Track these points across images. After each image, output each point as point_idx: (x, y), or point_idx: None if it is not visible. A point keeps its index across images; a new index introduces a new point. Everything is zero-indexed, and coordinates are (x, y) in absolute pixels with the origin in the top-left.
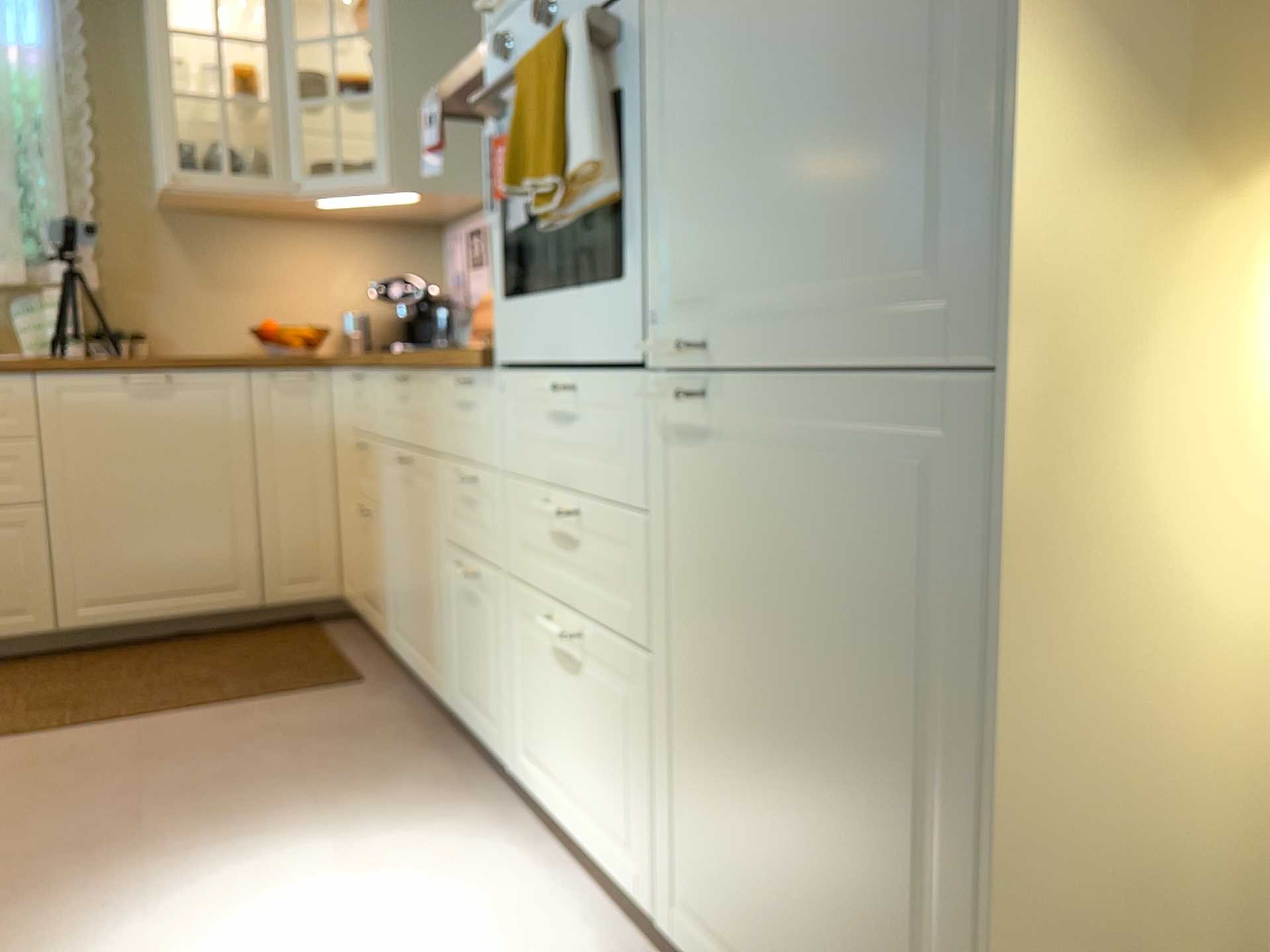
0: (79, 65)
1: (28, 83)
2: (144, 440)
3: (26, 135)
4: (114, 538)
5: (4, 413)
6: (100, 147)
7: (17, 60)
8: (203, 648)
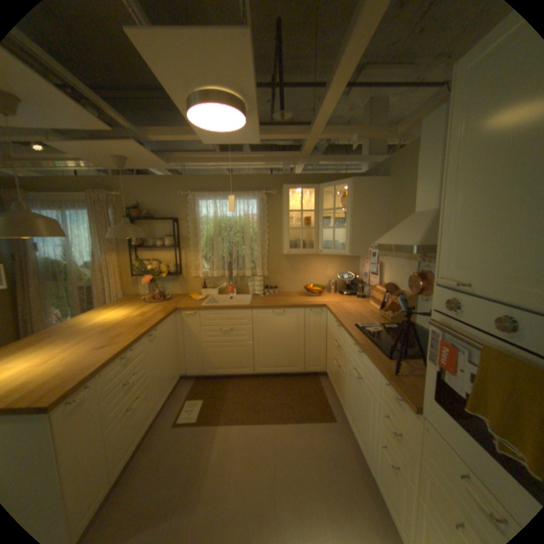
0: (266, 219)
1: (254, 225)
2: (277, 327)
3: (253, 239)
4: (269, 351)
5: (245, 319)
6: (270, 239)
7: (252, 220)
8: (289, 384)
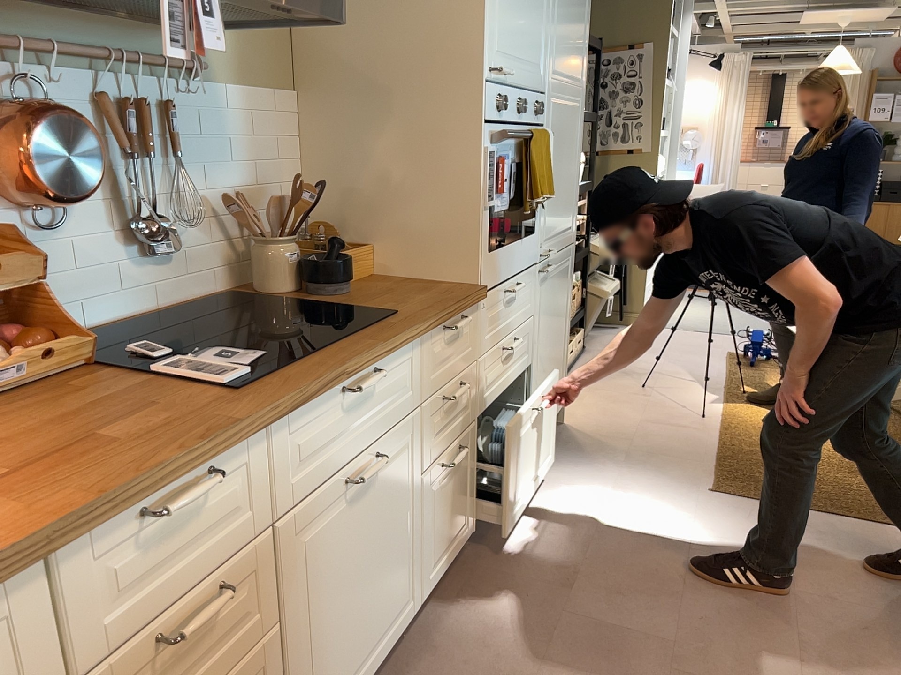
0: None
1: None
2: None
3: None
4: None
5: None
6: None
7: None
8: None
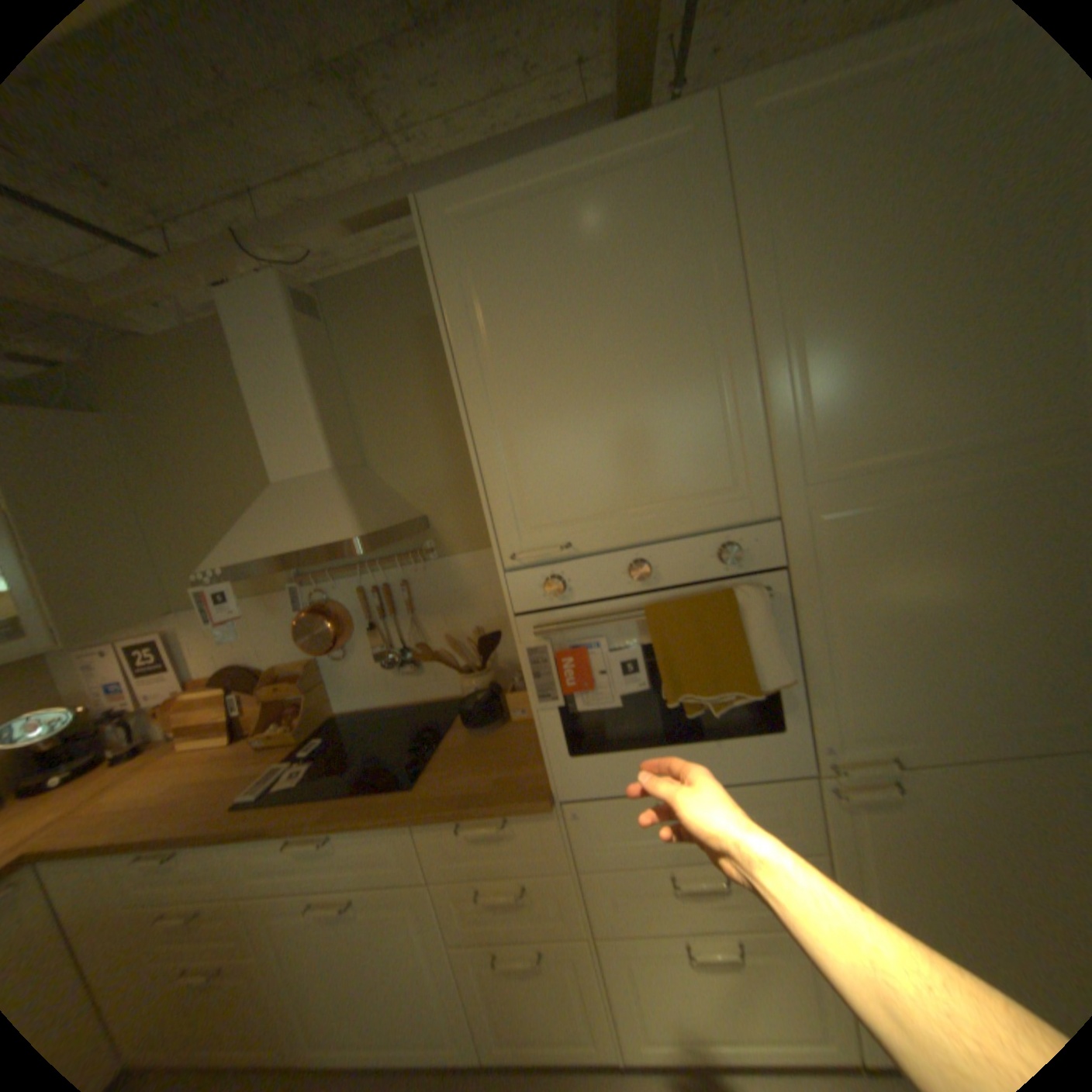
0: None
1: None
2: None
3: None
4: None
5: None
6: None
7: None
8: None
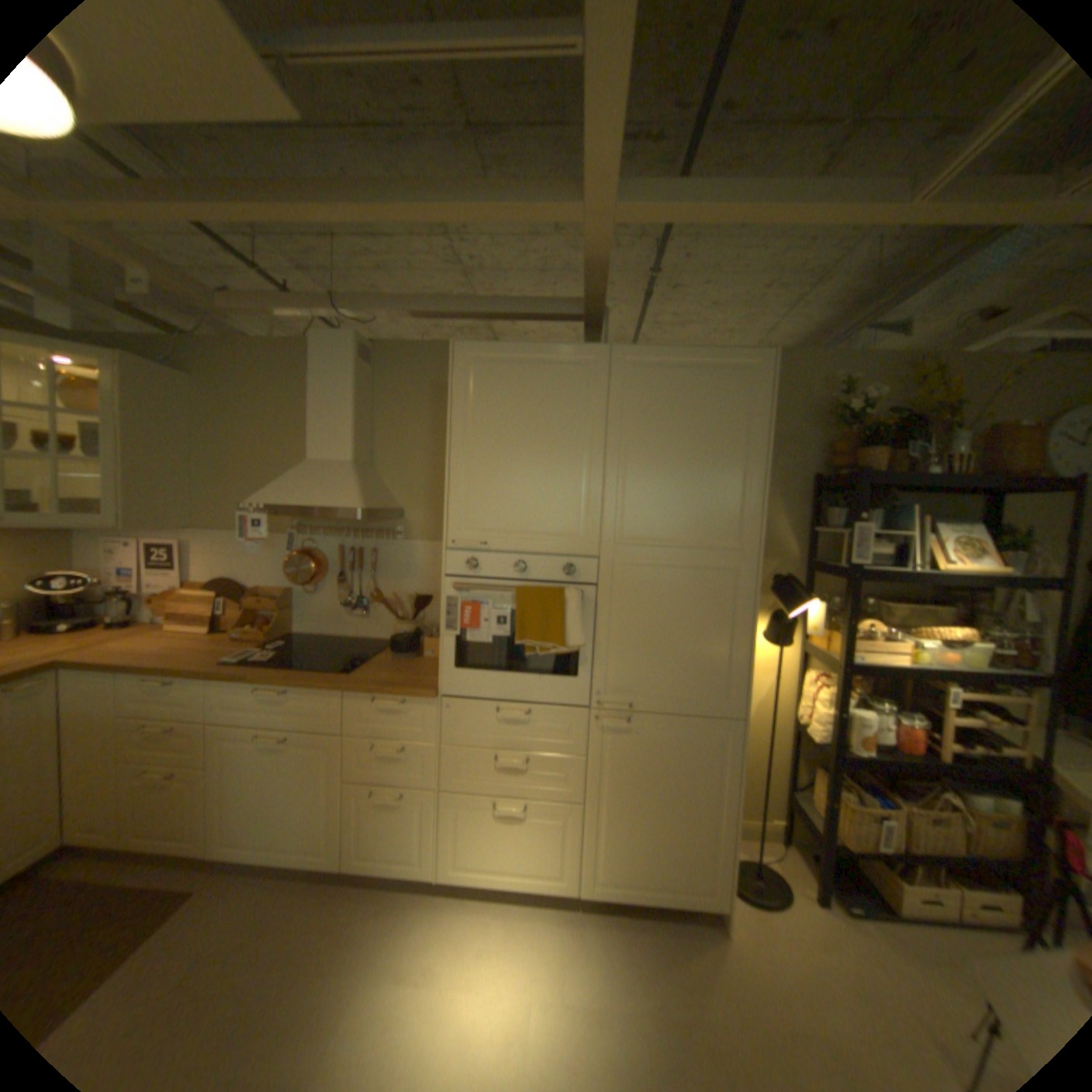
0: None
1: None
2: None
3: None
4: None
5: None
6: None
7: None
8: None
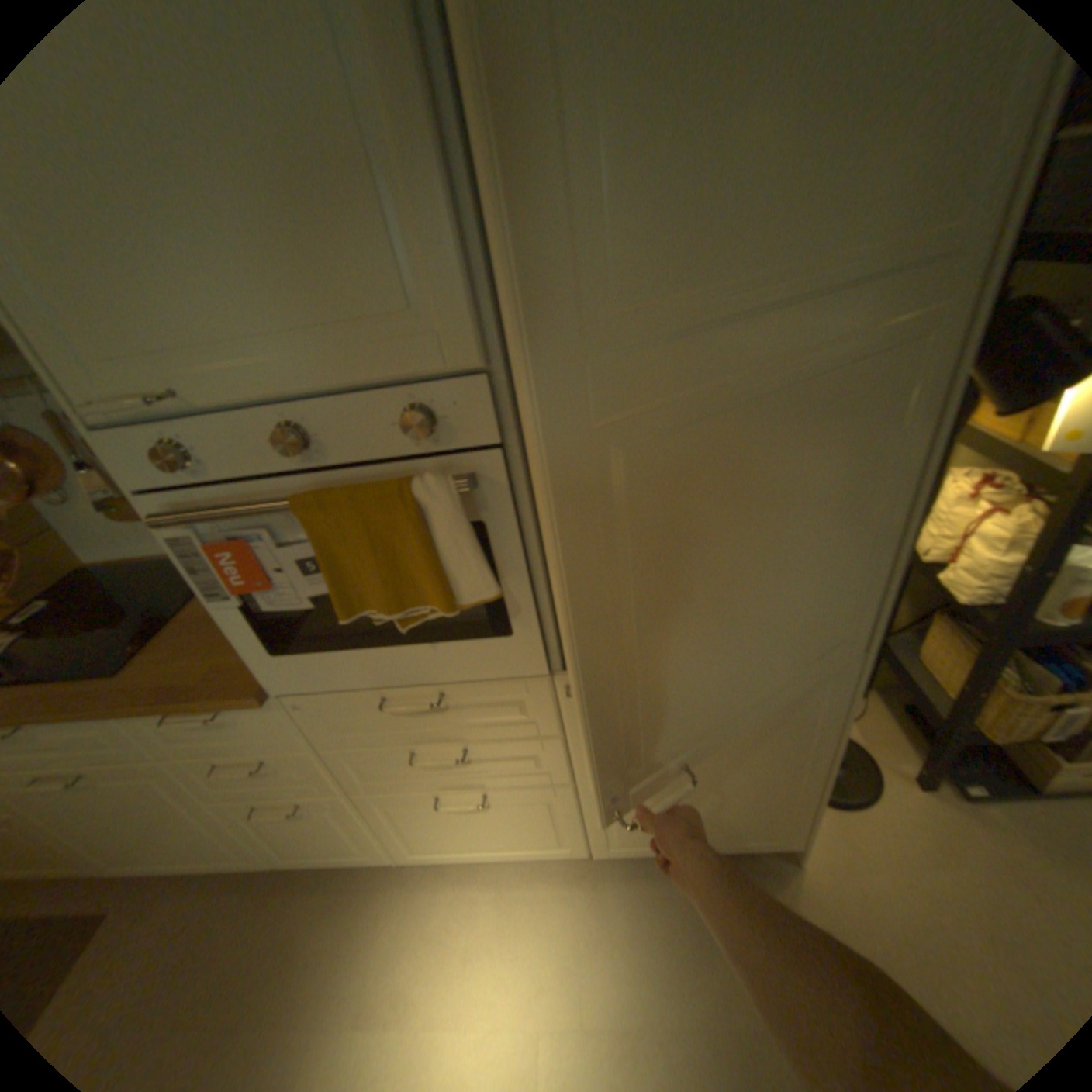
0: None
1: None
2: None
3: None
4: None
5: None
6: None
7: None
8: None
